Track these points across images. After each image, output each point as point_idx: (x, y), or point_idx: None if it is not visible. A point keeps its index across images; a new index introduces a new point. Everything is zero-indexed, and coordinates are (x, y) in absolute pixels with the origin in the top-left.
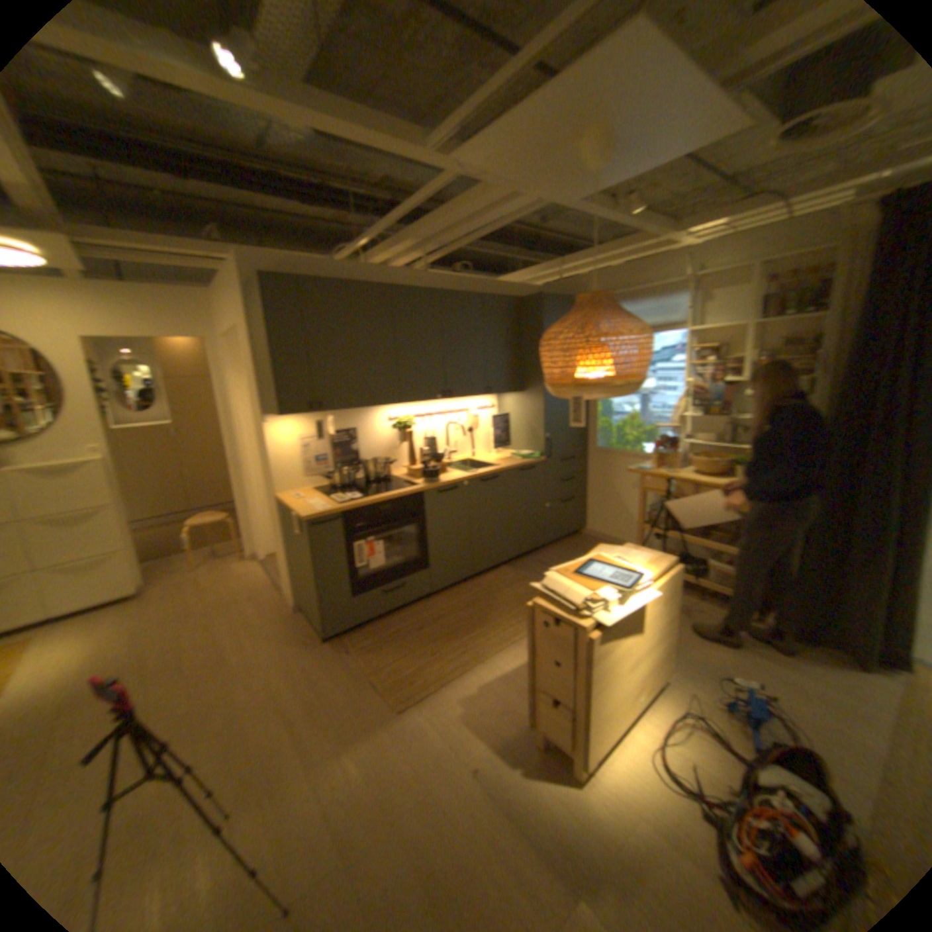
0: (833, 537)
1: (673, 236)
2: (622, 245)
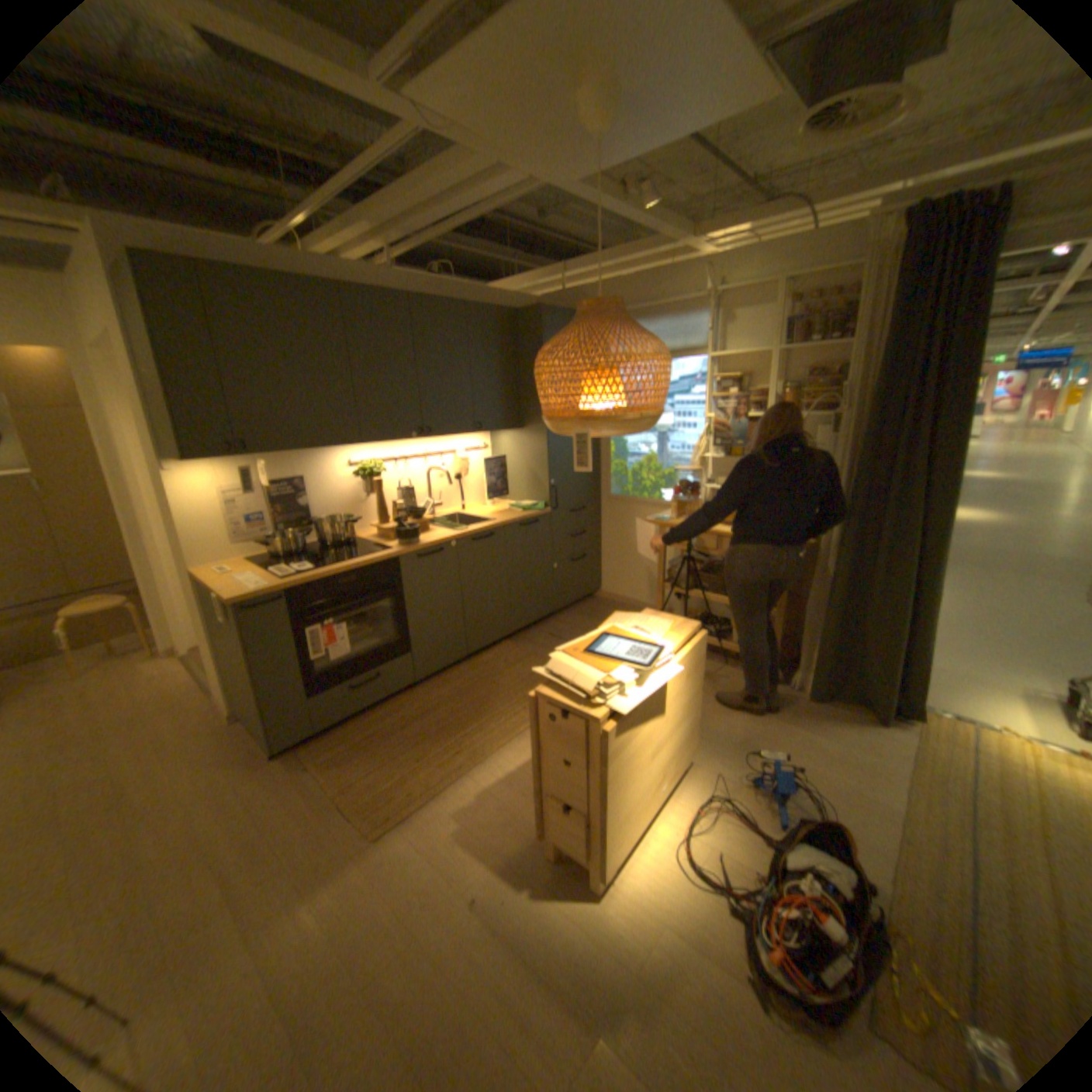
0: (855, 588)
1: (690, 242)
2: (633, 250)
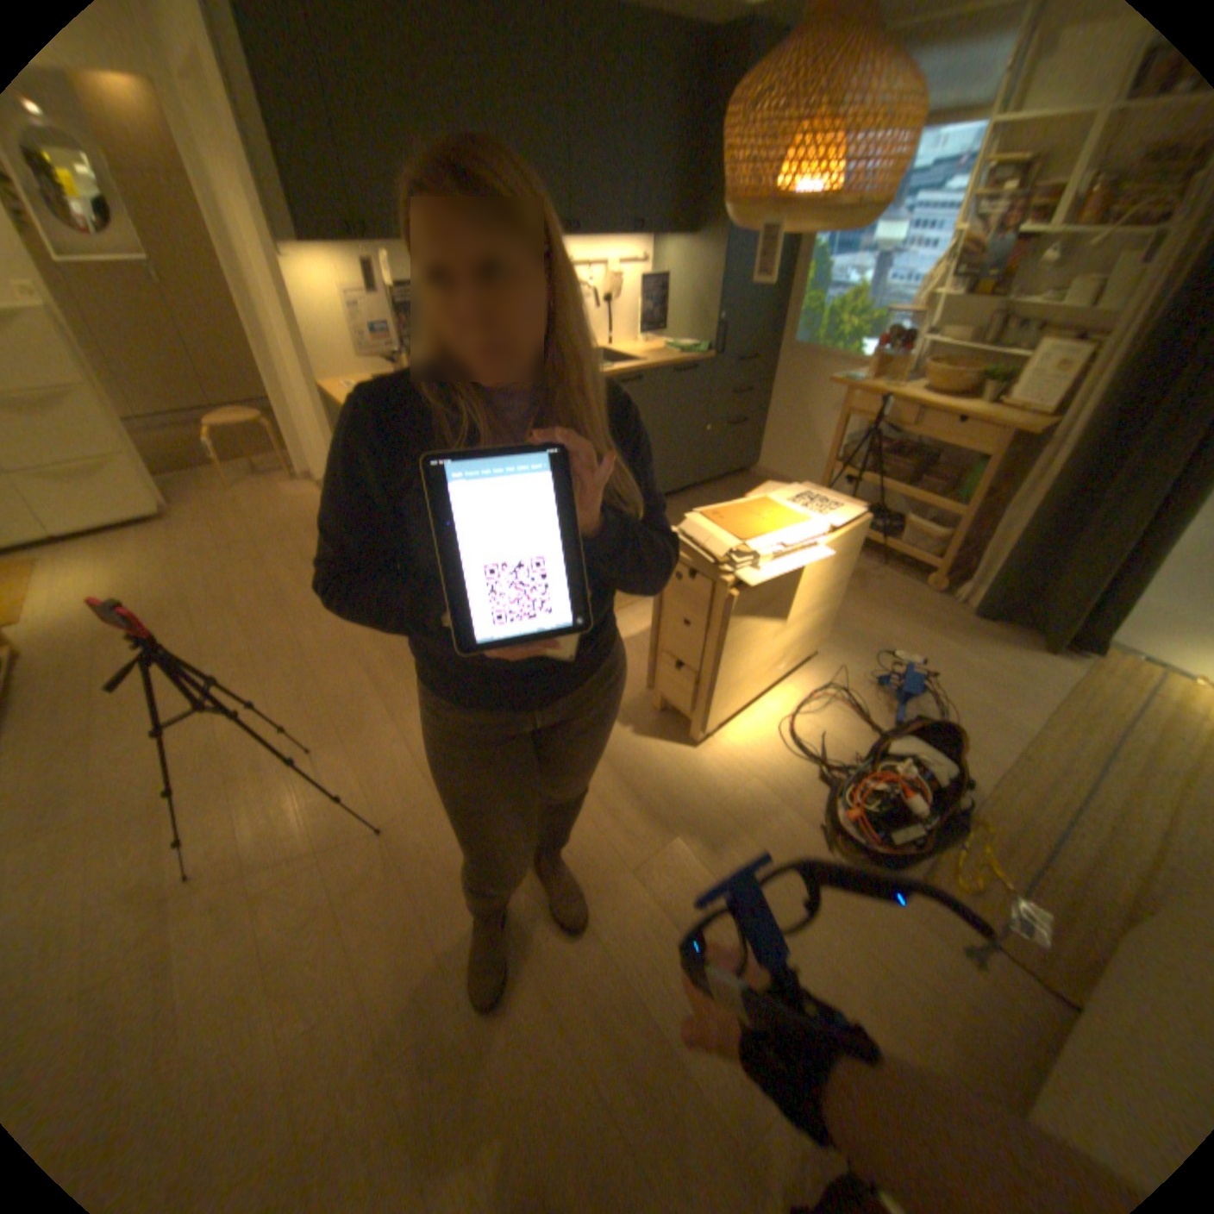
0: (1081, 493)
1: None
2: None
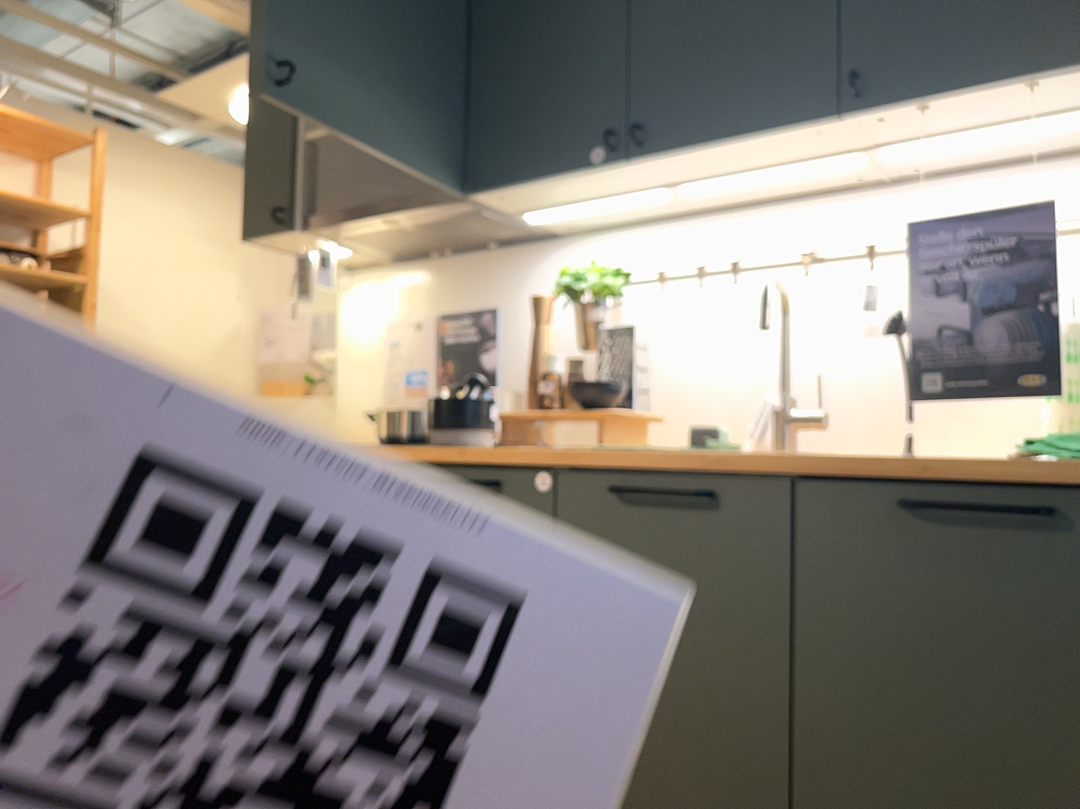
0: None
1: None
2: None
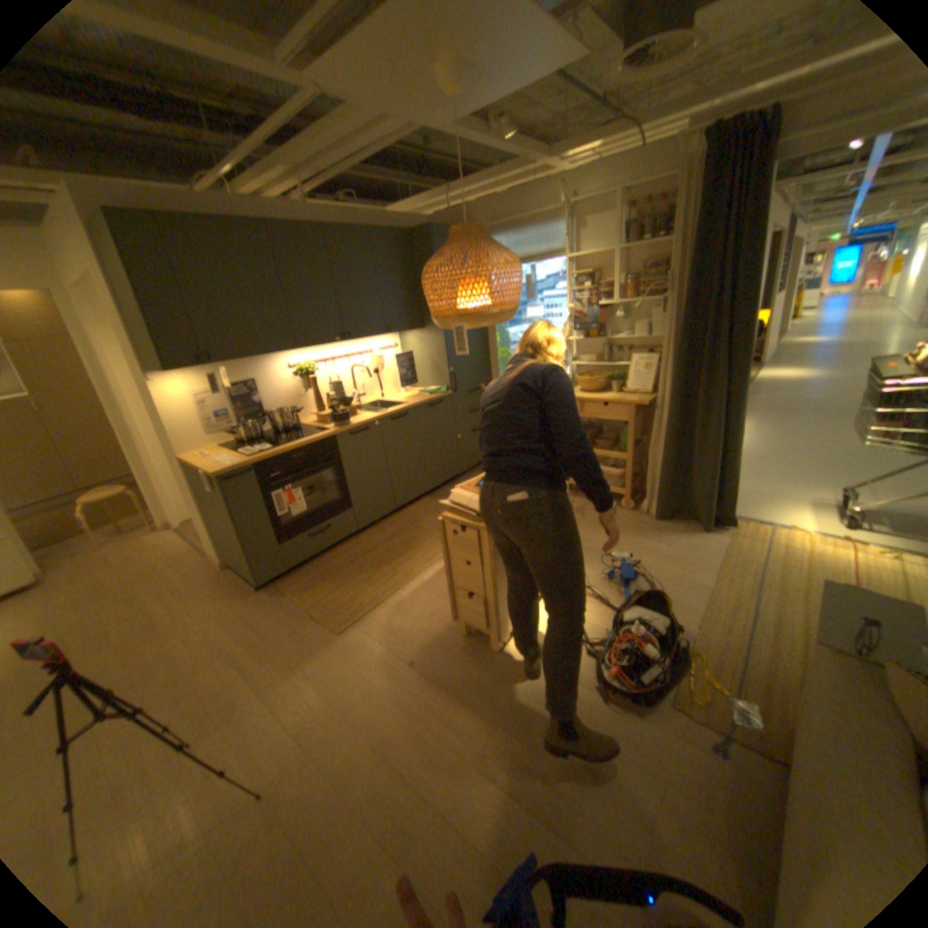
0: (683, 432)
1: (546, 162)
2: (502, 171)
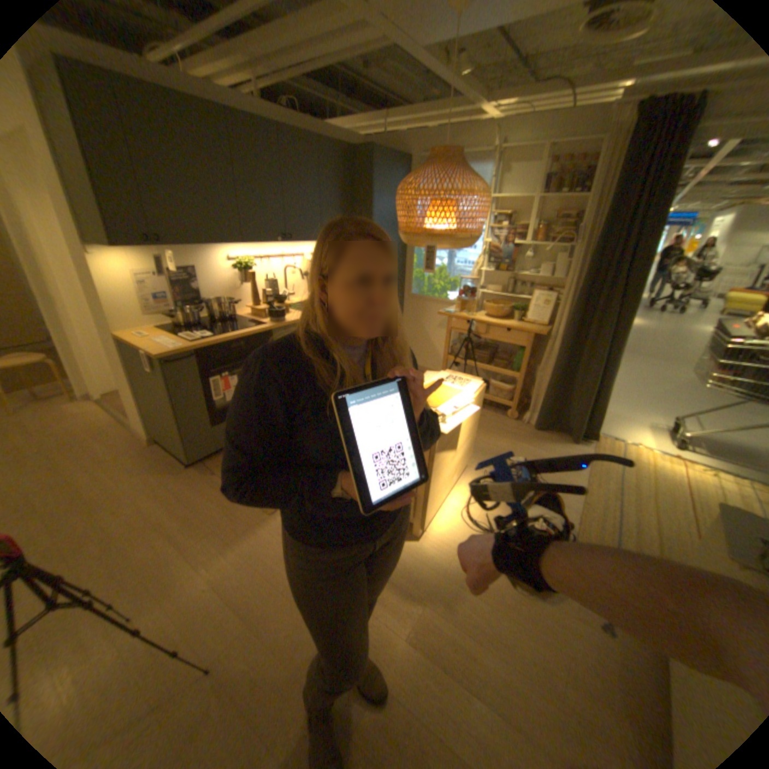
0: (568, 361)
1: (483, 106)
2: (441, 107)
